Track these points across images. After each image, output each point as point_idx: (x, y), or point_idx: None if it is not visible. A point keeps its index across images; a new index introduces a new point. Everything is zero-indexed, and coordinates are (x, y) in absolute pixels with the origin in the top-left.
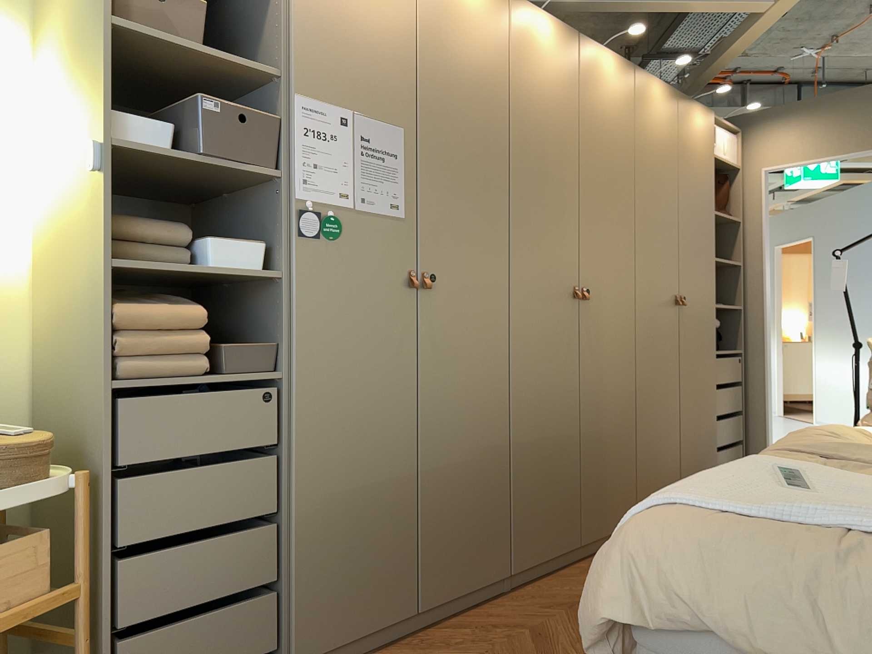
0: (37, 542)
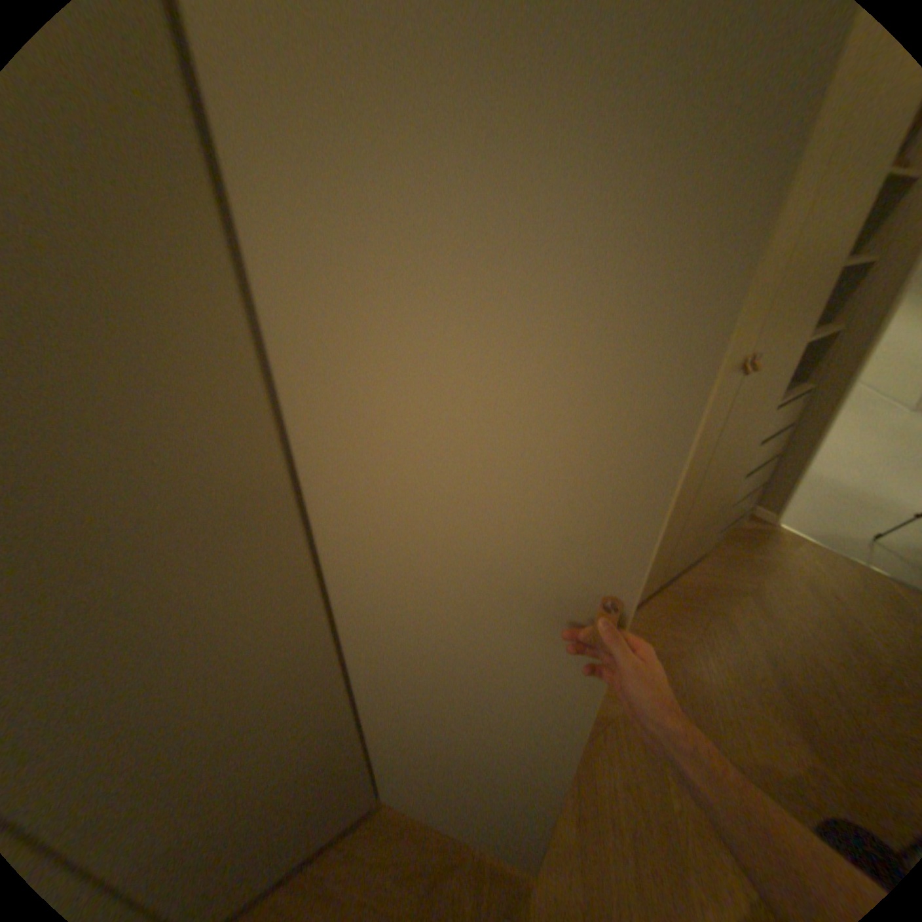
0: None
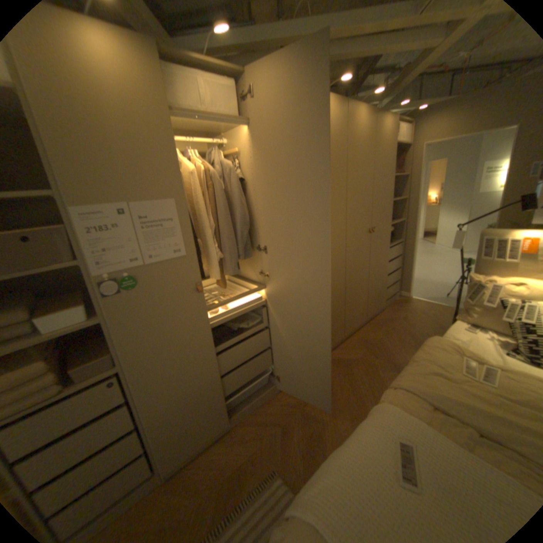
0: None
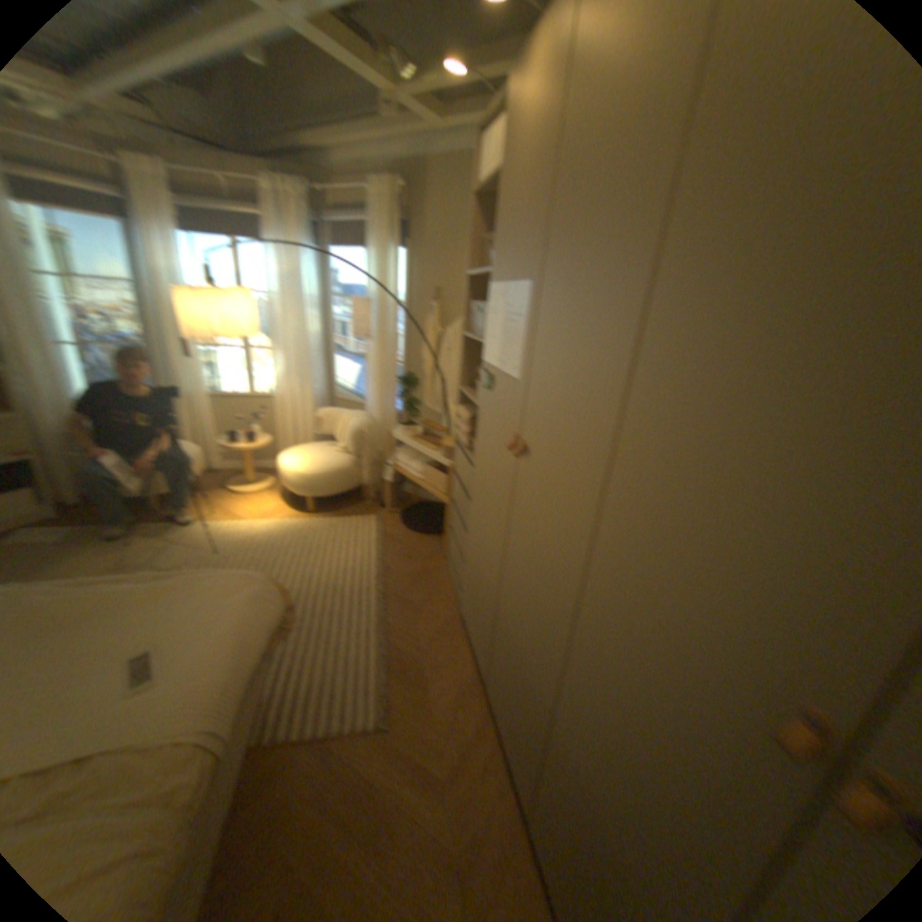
0: (442, 477)
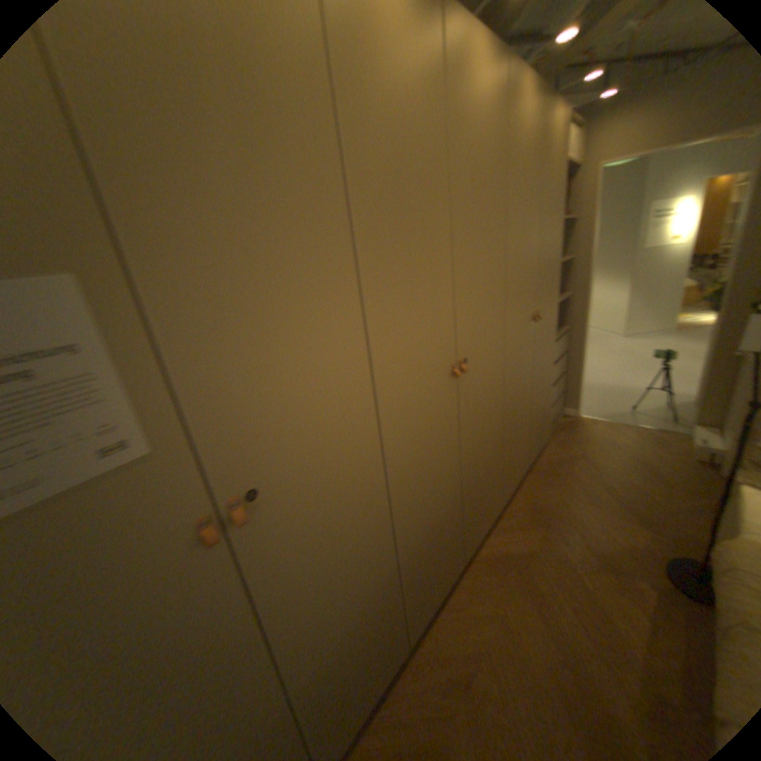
0: None
